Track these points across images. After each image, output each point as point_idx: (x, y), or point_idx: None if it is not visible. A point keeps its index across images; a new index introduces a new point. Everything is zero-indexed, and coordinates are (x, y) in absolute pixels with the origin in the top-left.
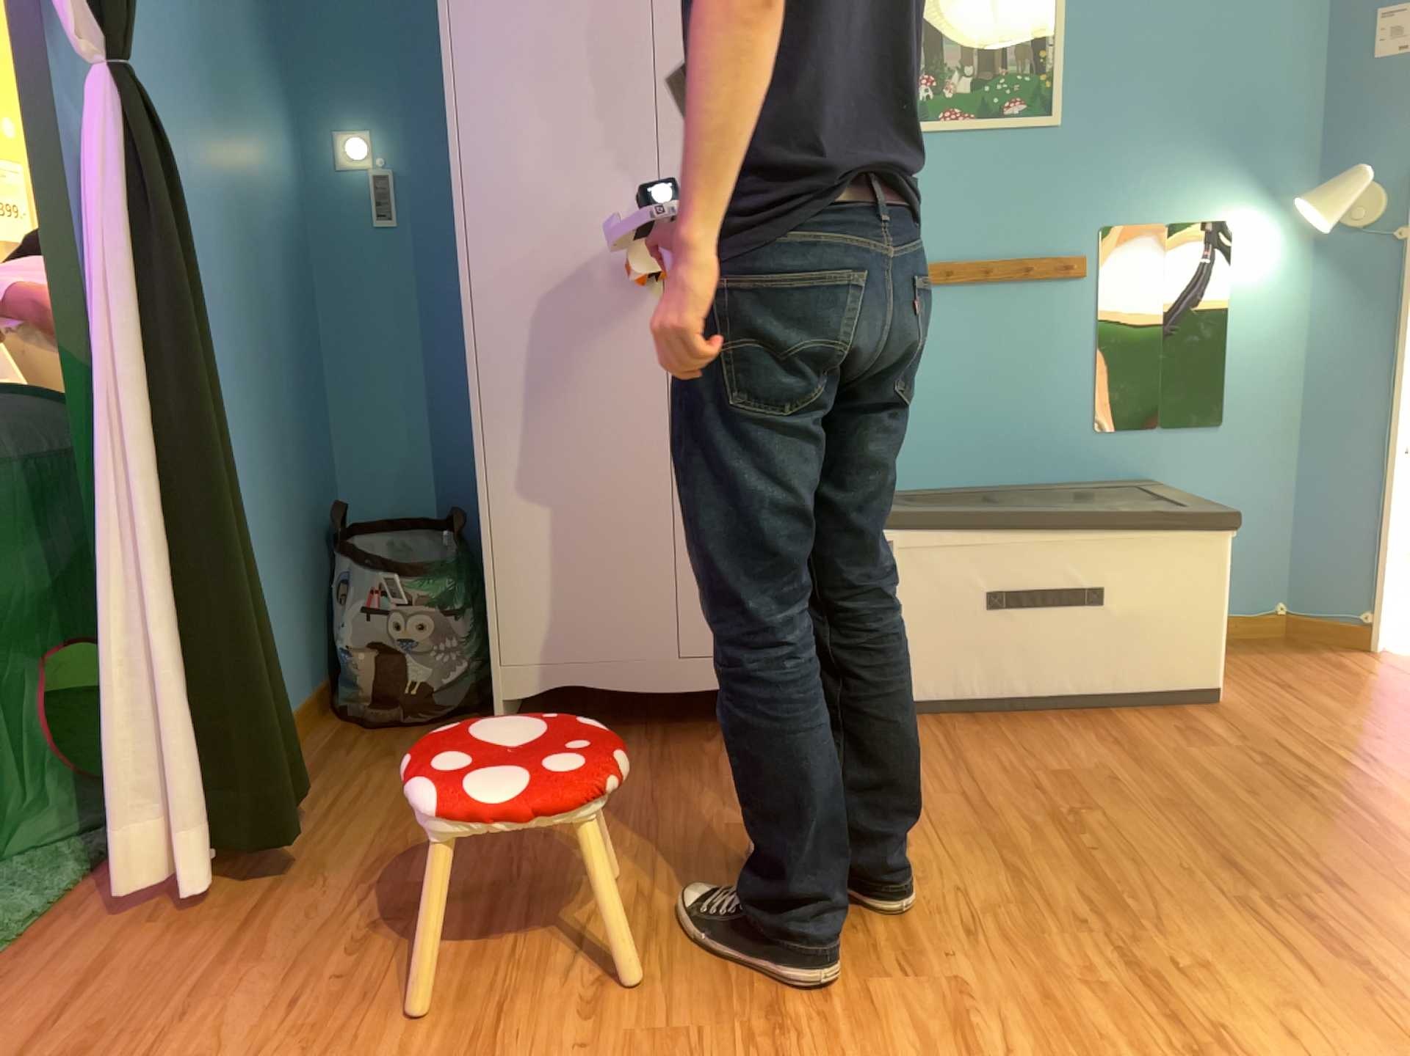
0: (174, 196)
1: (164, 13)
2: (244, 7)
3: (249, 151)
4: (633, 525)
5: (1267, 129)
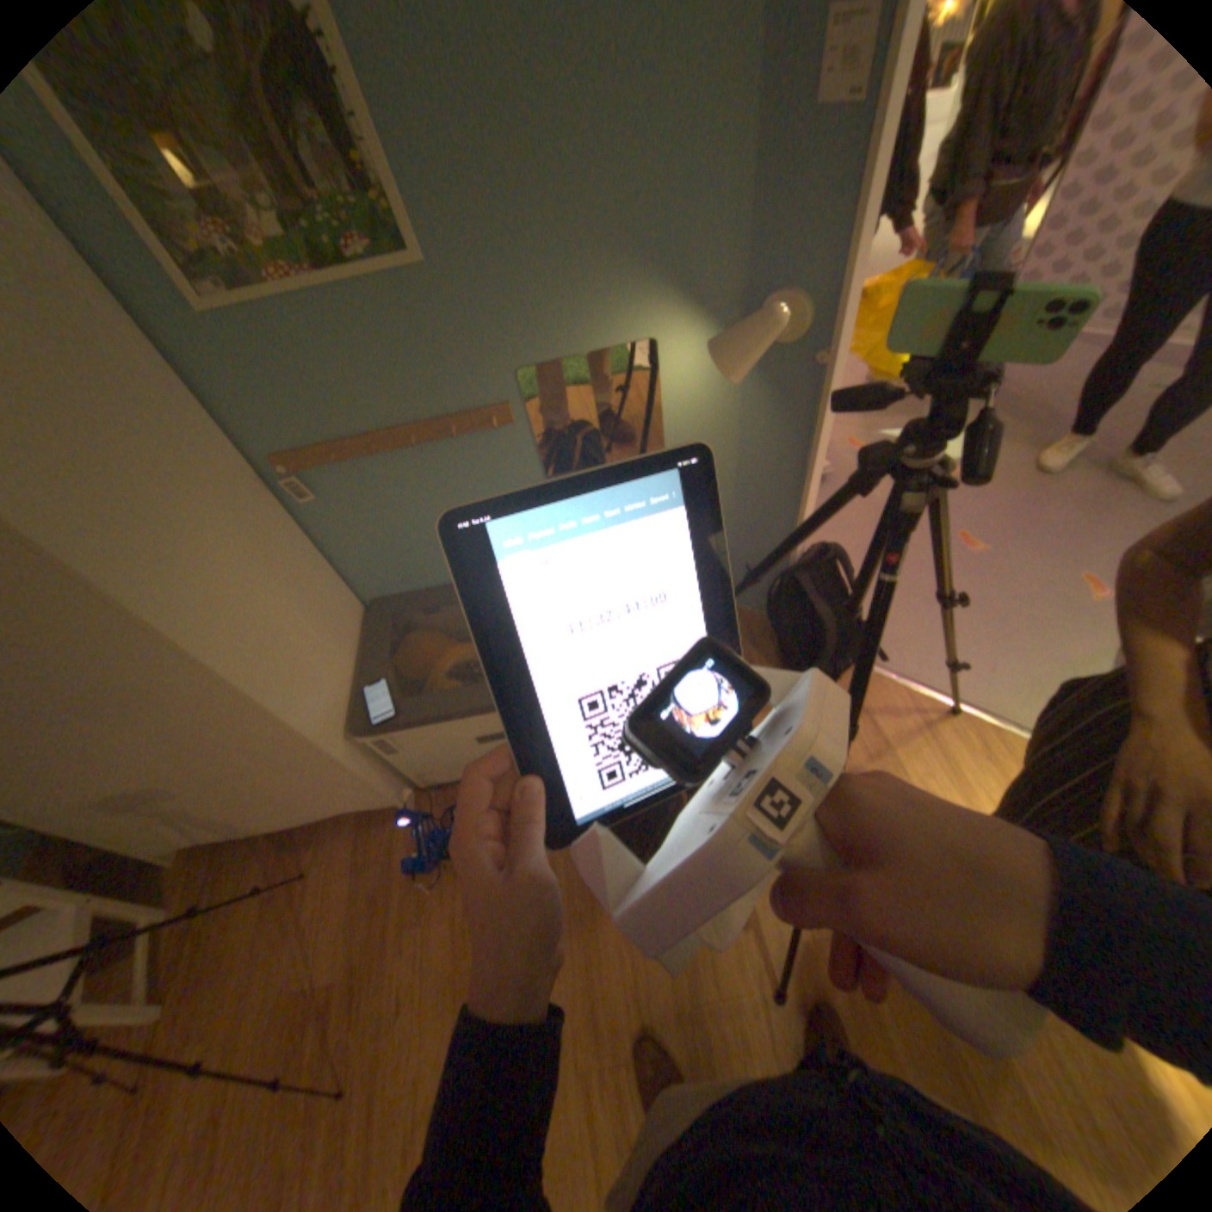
0: None
1: None
2: None
3: None
4: (151, 796)
5: (684, 220)
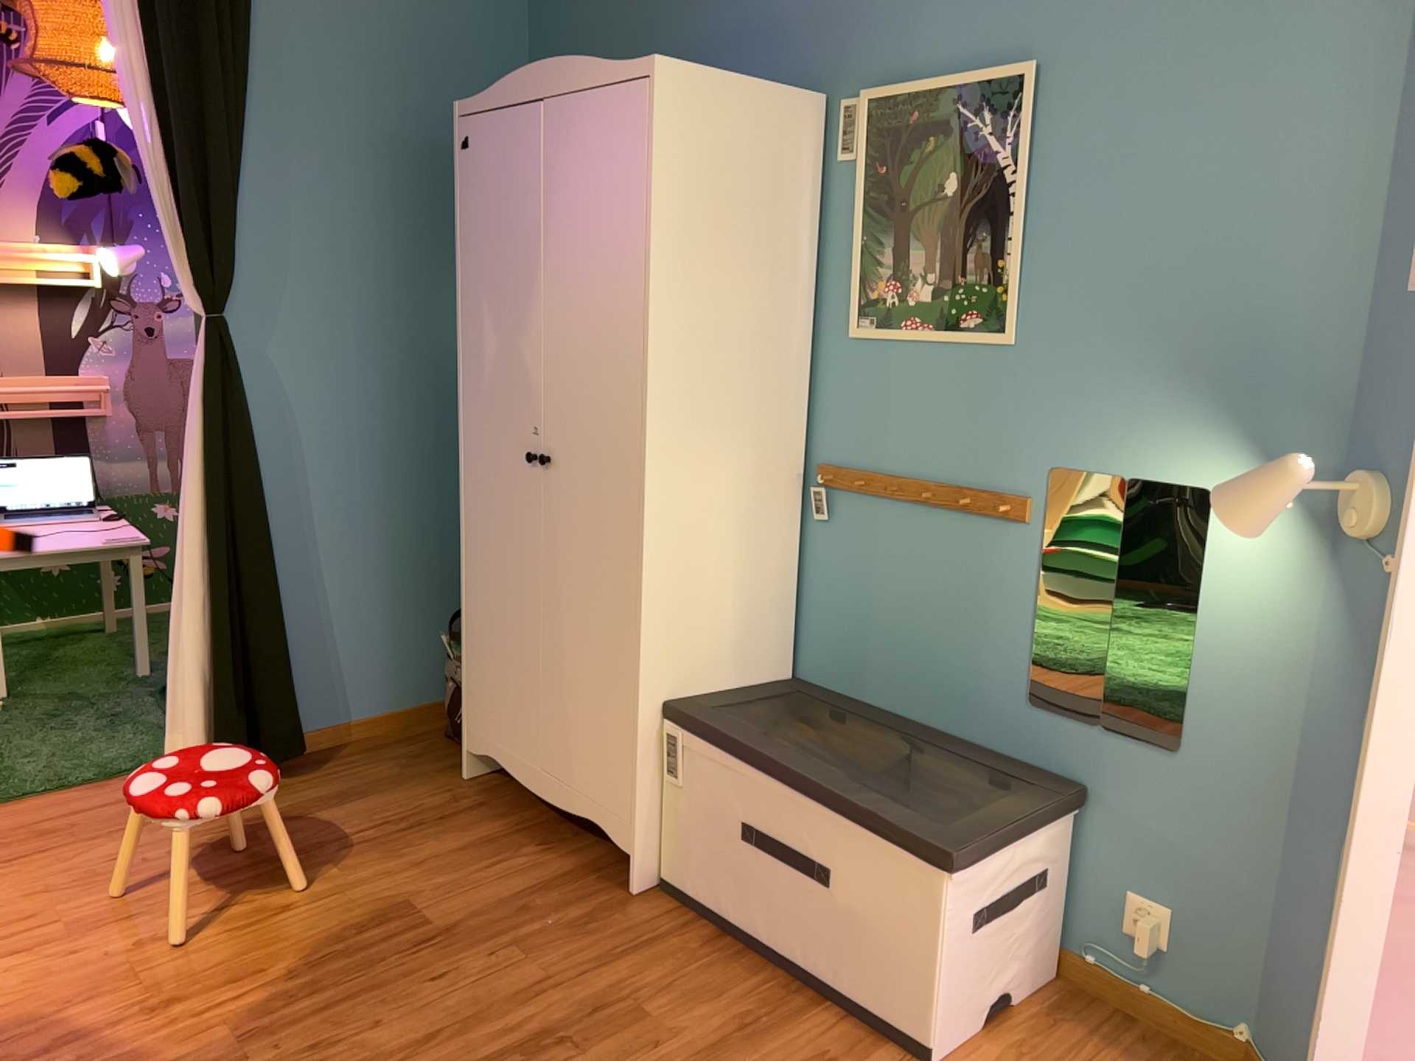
0: (239, 385)
1: (339, 253)
2: (451, 225)
3: (432, 326)
4: (523, 653)
5: (1267, 373)
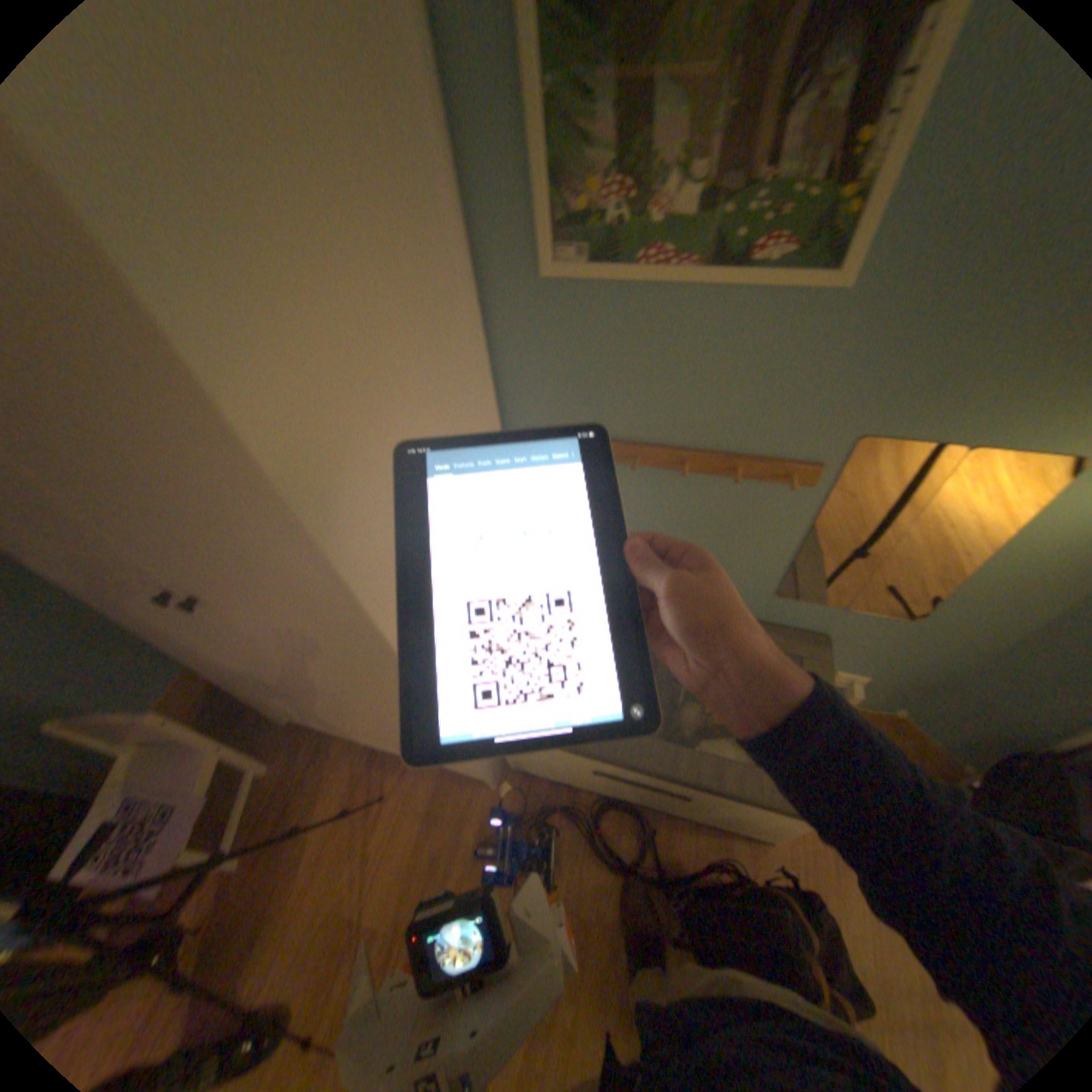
0: None
1: None
2: None
3: None
4: (298, 696)
5: None
